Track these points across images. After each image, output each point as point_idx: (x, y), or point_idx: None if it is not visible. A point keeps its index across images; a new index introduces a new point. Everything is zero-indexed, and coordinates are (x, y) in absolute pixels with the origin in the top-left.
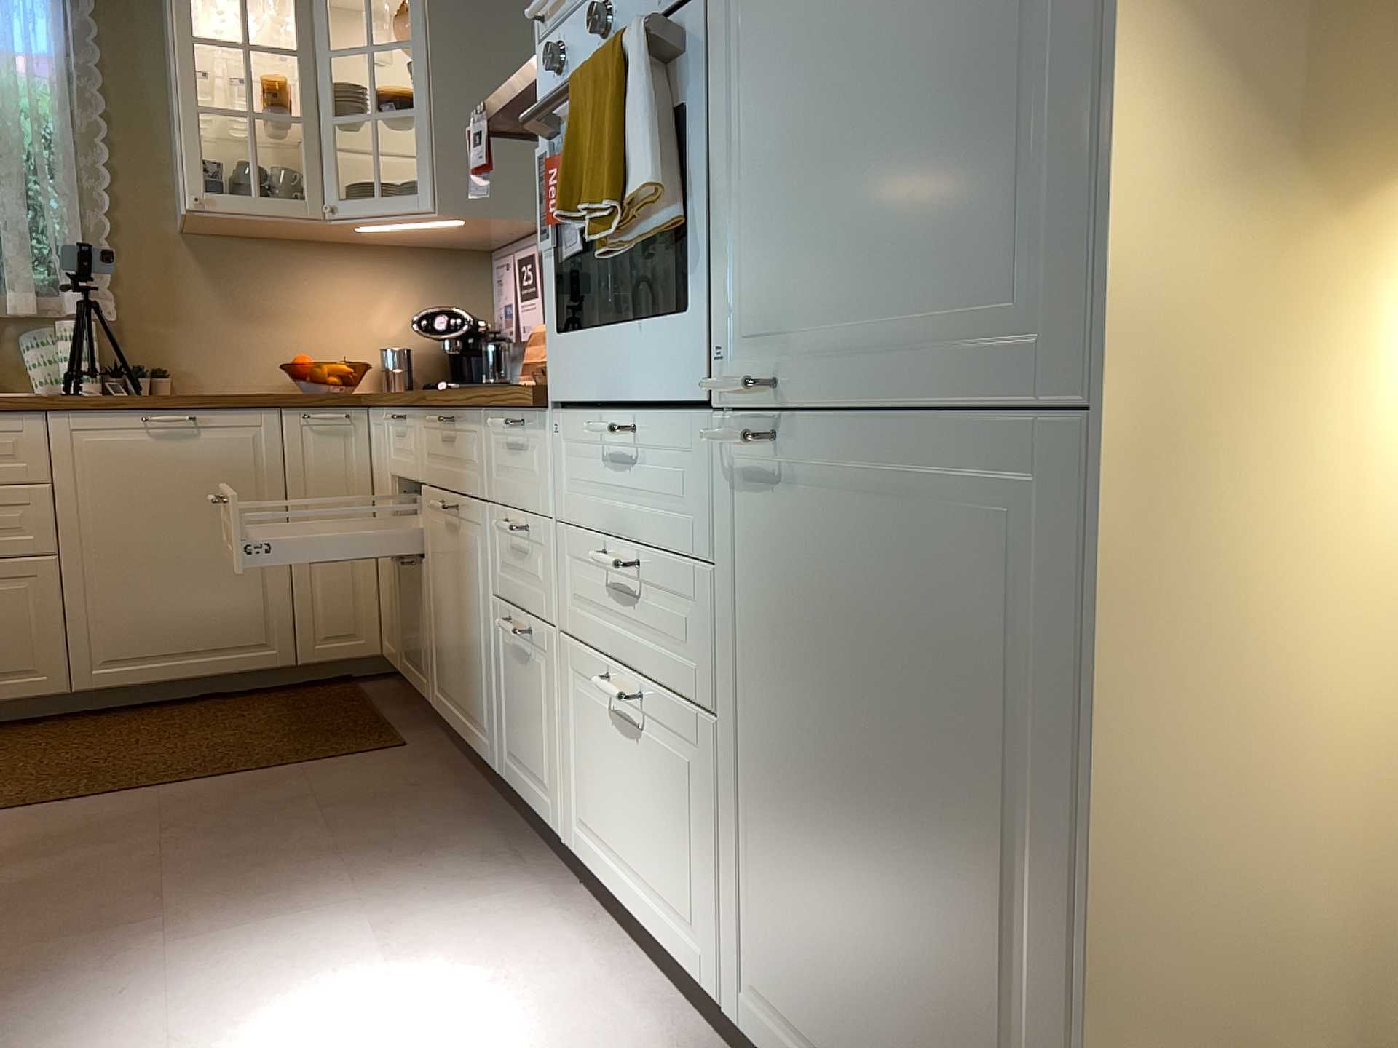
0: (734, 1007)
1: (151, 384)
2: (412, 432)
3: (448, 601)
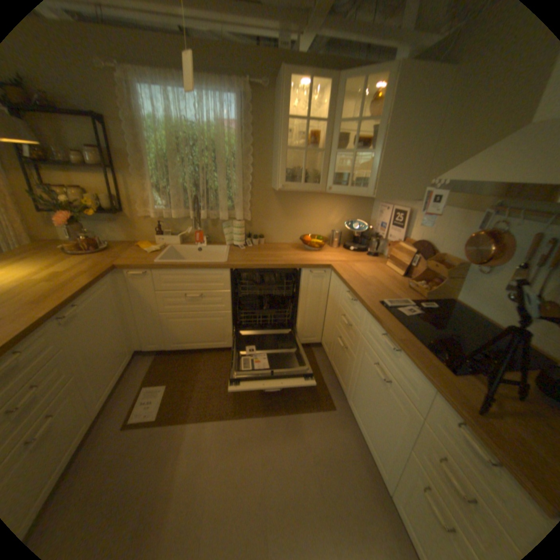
0: None
1: (258, 241)
2: (359, 310)
3: (370, 396)
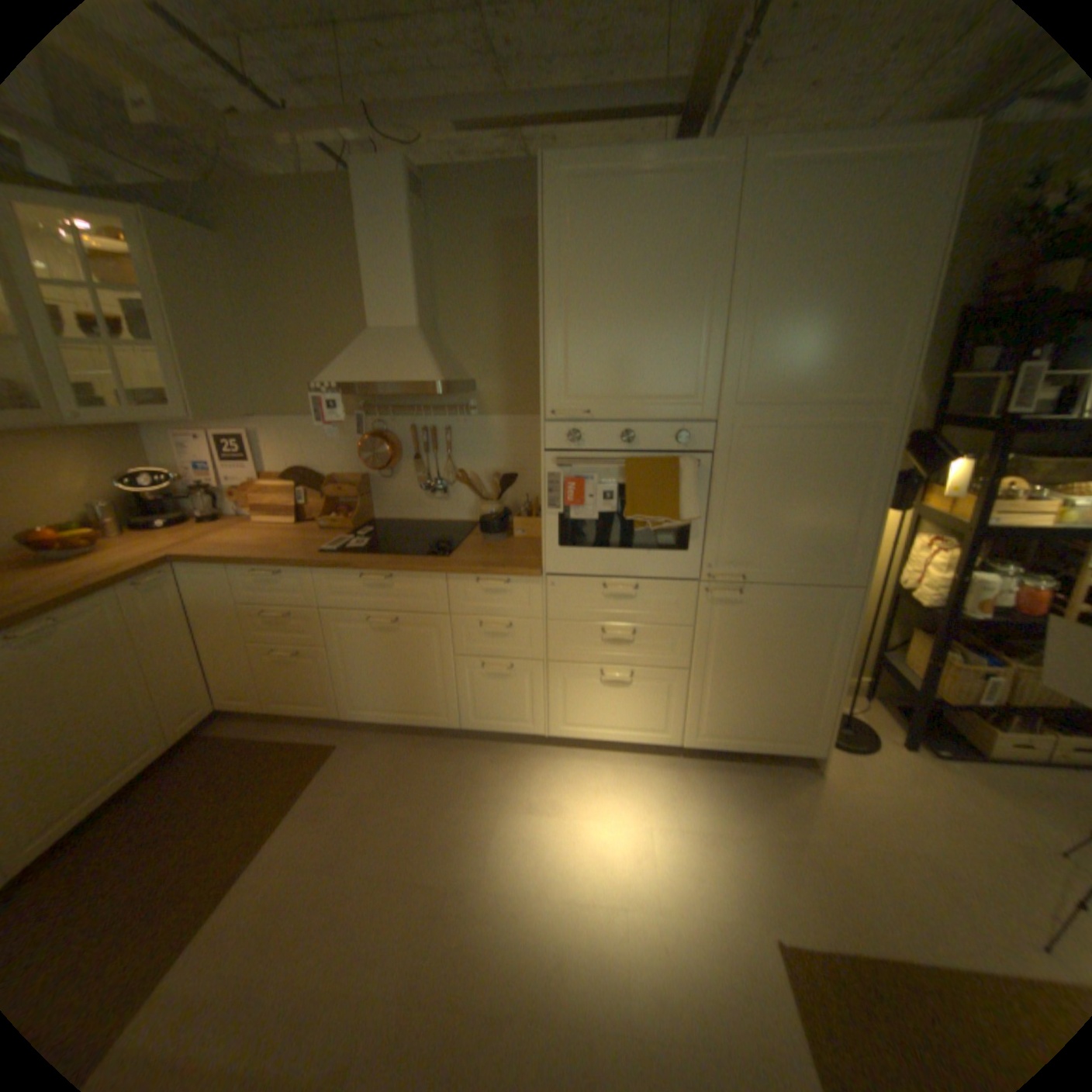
0: (685, 742)
1: None
2: (294, 581)
3: (377, 666)
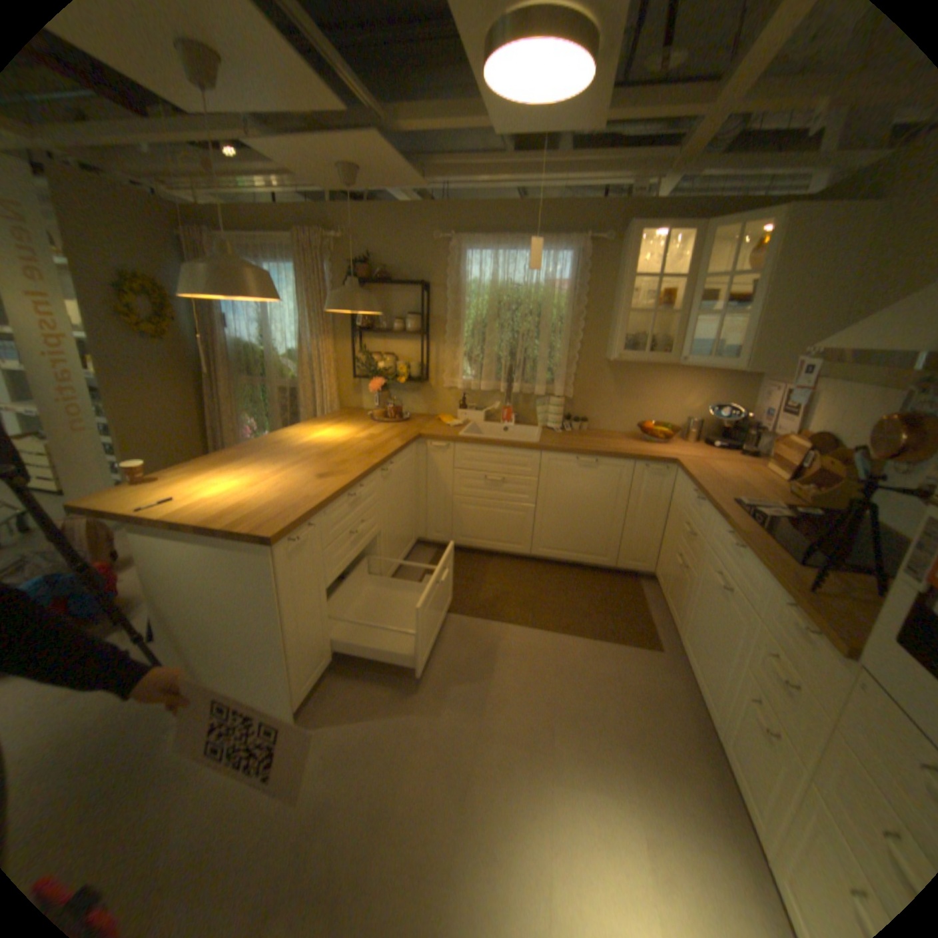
0: None
1: (580, 425)
2: (706, 511)
3: (709, 620)
